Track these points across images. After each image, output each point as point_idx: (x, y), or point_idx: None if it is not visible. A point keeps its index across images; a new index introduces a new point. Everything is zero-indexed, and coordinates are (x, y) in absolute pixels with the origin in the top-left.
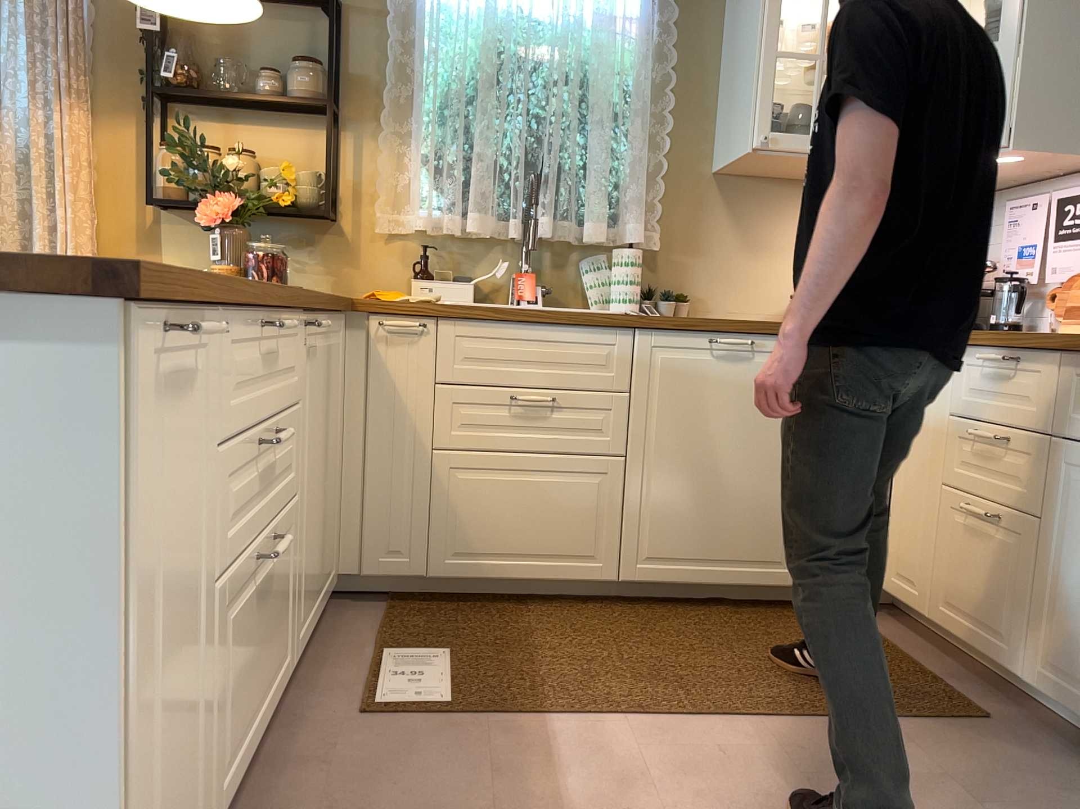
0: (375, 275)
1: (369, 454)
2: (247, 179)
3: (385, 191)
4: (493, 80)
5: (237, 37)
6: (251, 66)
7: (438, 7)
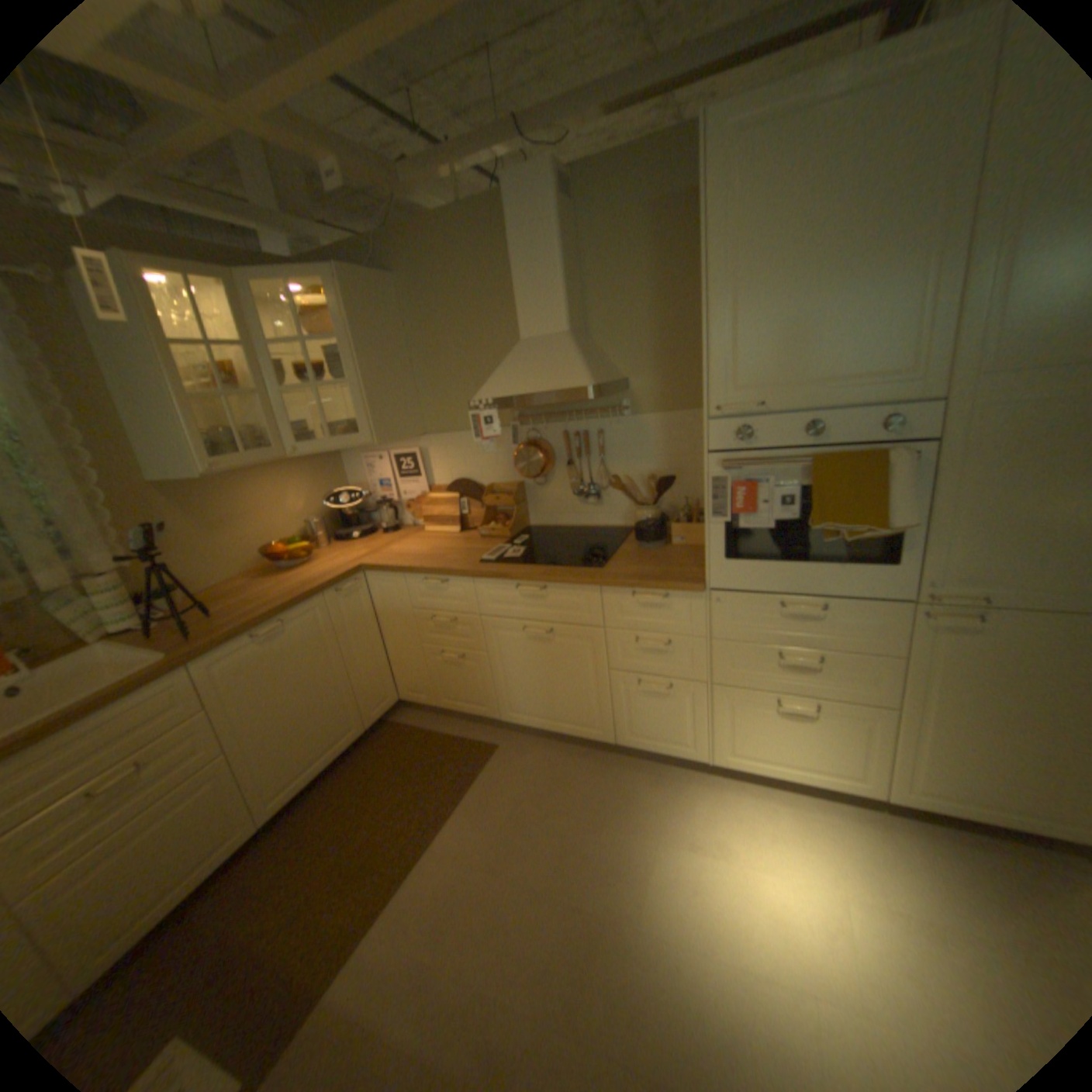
0: None
1: None
2: None
3: None
4: None
5: None
6: None
7: None
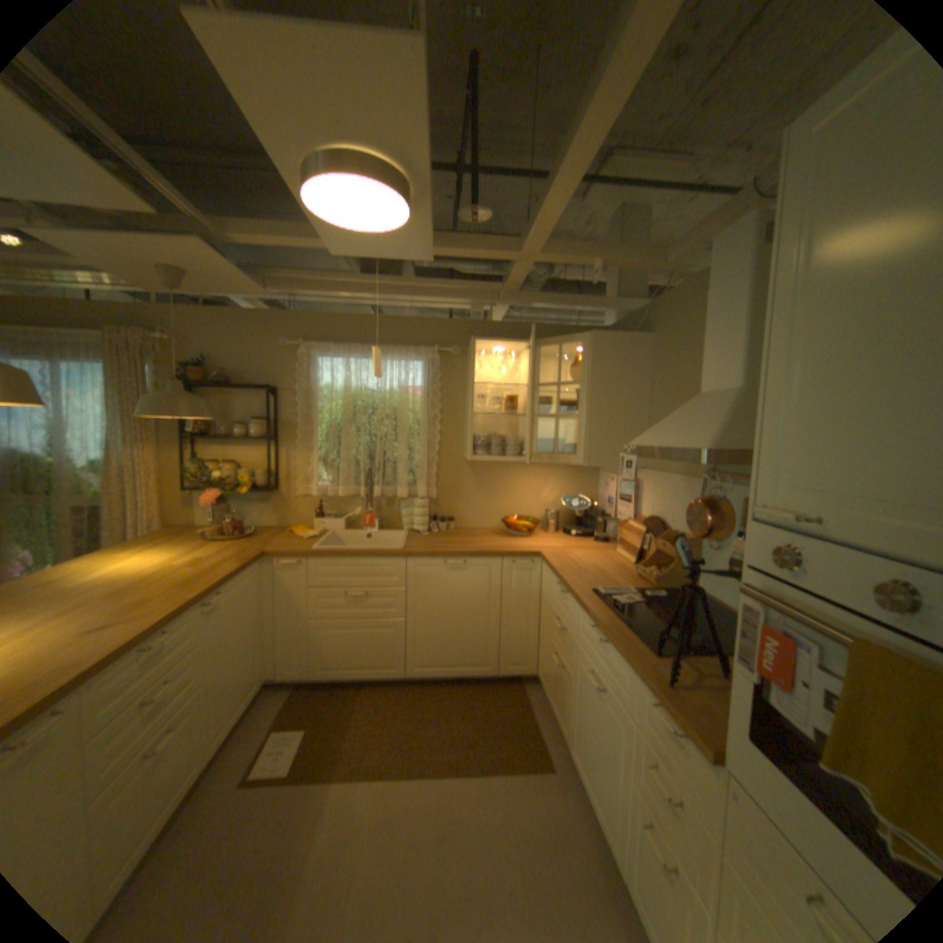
0: (298, 514)
1: (277, 623)
2: (226, 479)
3: (301, 475)
4: (350, 422)
5: (226, 405)
6: (233, 418)
7: (323, 386)
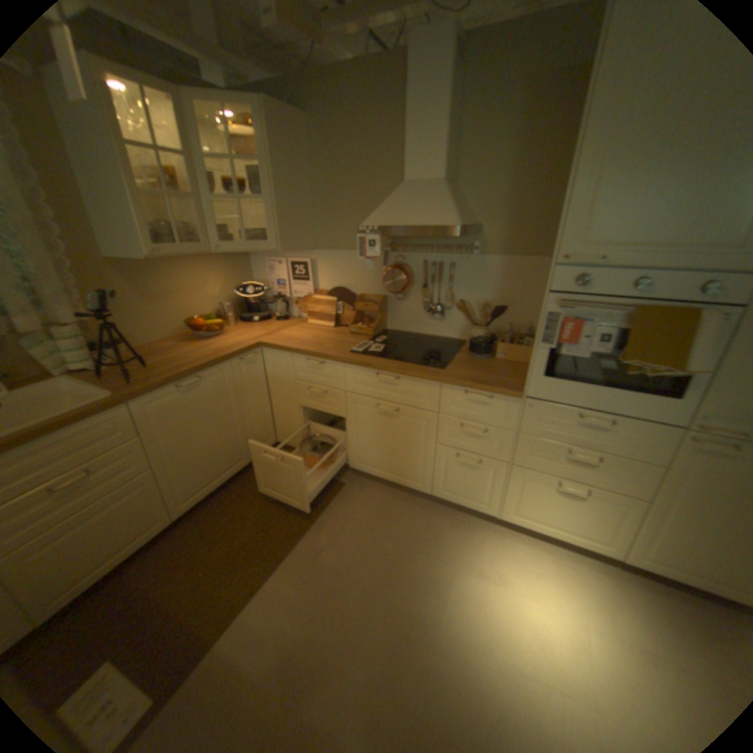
0: None
1: None
2: None
3: None
4: None
5: None
6: None
7: None
